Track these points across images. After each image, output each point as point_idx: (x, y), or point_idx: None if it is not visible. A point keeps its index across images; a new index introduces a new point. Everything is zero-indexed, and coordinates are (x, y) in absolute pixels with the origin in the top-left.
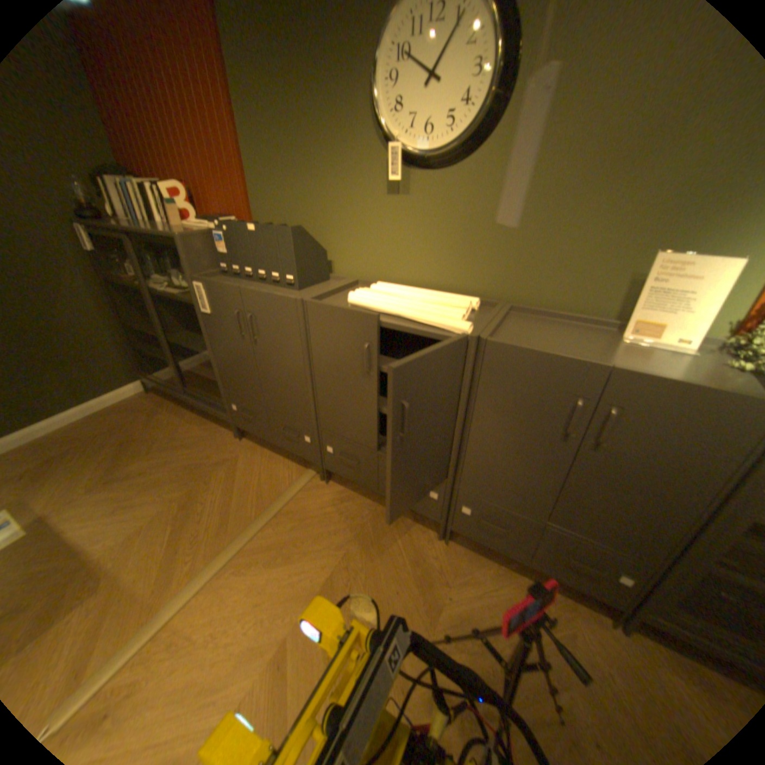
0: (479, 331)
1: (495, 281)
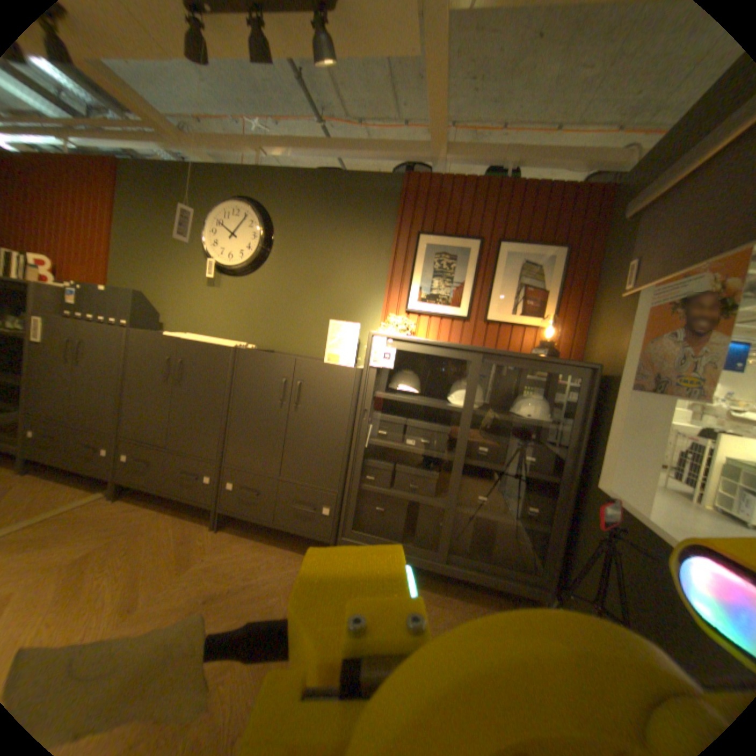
0: (240, 346)
1: (267, 336)
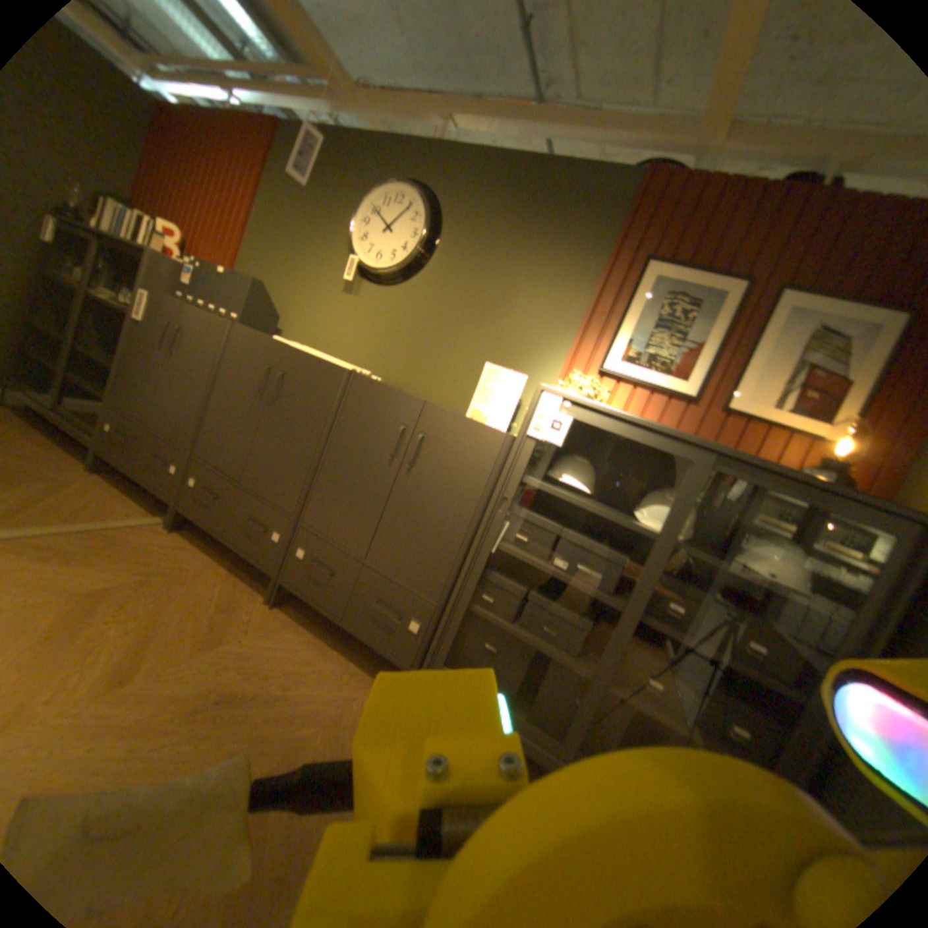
0: (357, 372)
1: (399, 371)
